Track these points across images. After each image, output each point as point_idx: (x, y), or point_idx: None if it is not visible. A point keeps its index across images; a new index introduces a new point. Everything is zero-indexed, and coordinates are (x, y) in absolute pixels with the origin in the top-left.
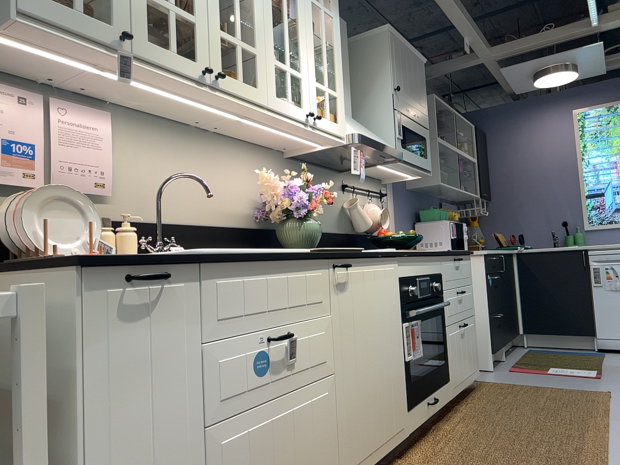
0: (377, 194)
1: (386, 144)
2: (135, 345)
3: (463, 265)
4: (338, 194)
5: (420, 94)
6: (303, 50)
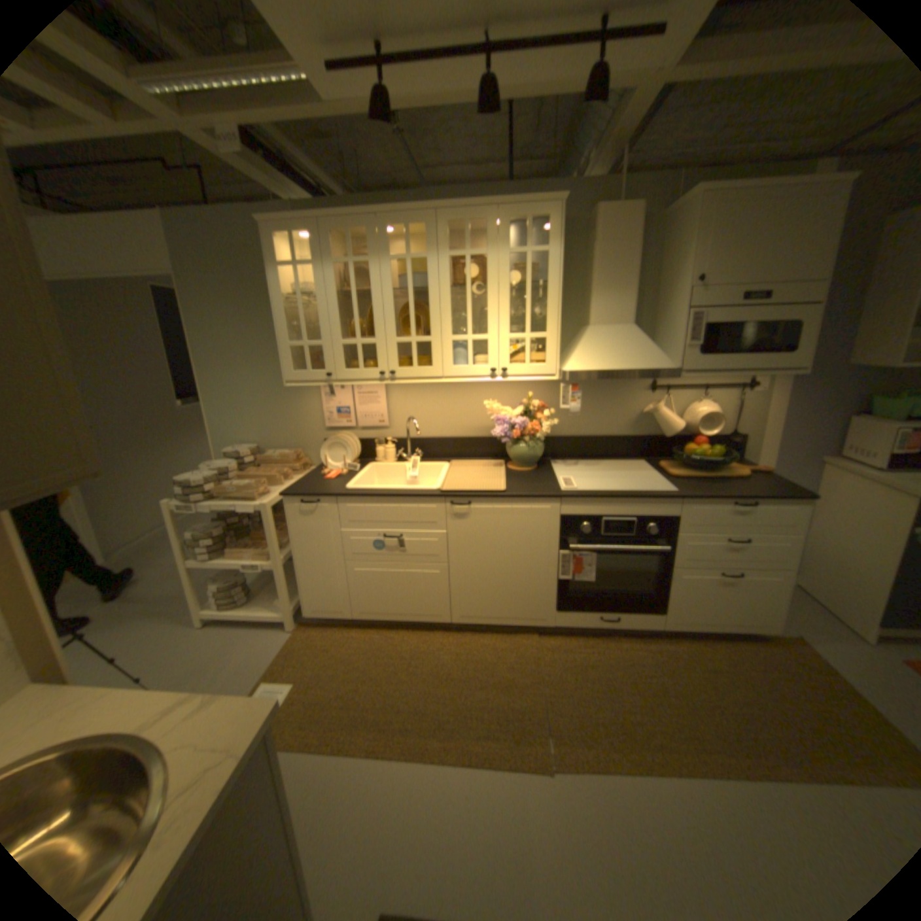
0: (731, 386)
1: (646, 363)
2: (309, 525)
3: (765, 512)
4: (637, 396)
5: (799, 252)
6: (492, 312)
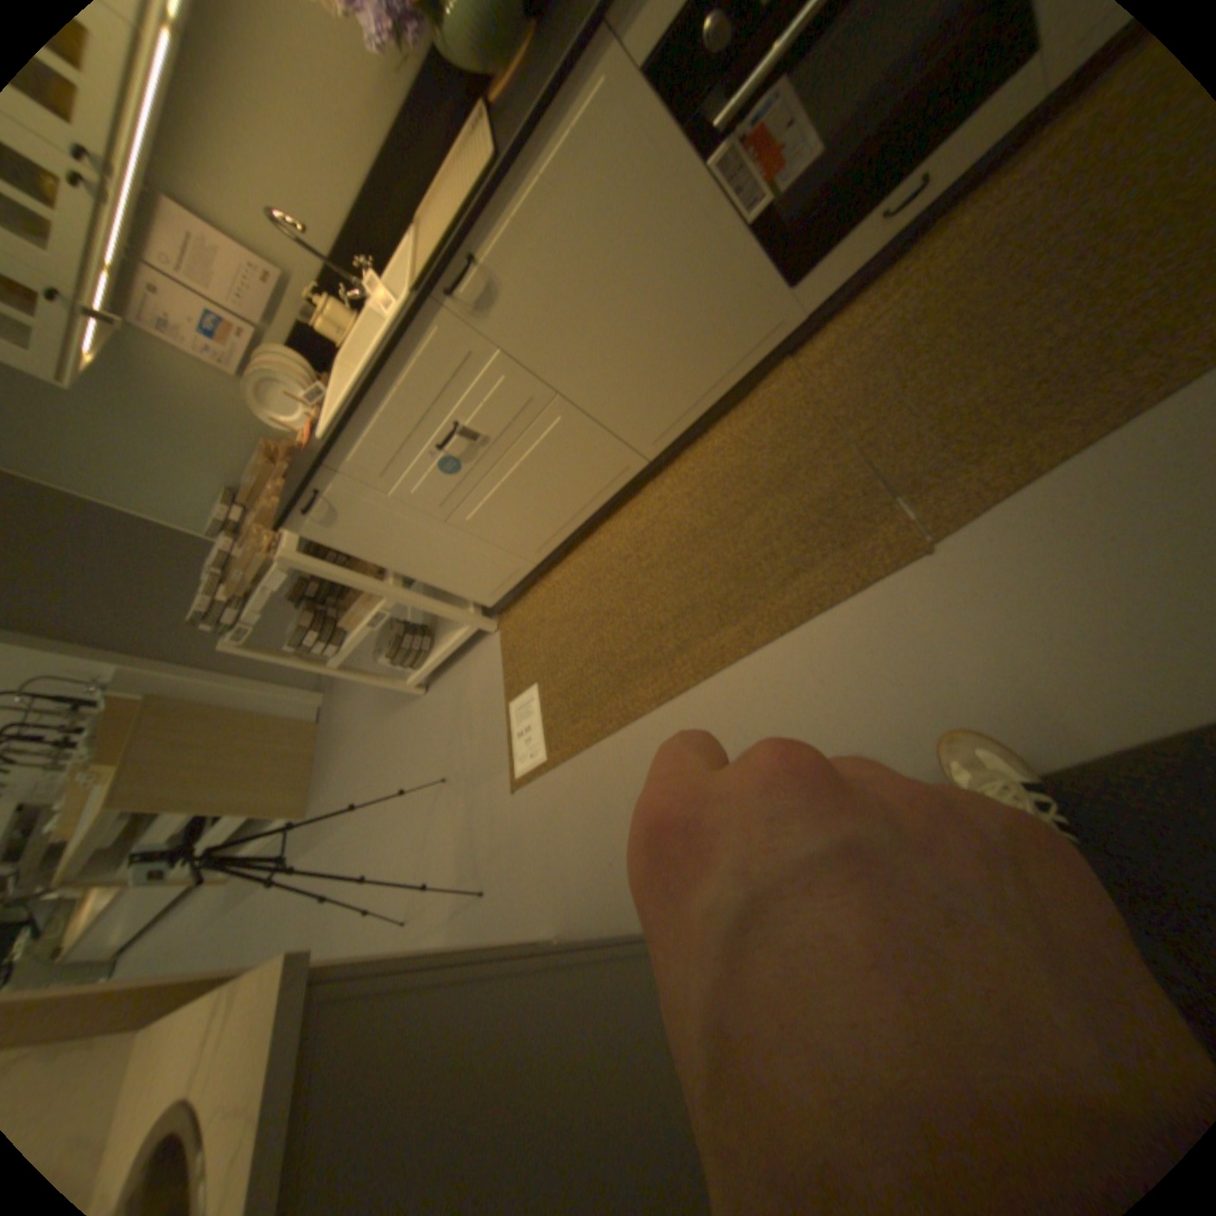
0: None
1: None
2: (356, 526)
3: None
4: None
5: None
6: None
